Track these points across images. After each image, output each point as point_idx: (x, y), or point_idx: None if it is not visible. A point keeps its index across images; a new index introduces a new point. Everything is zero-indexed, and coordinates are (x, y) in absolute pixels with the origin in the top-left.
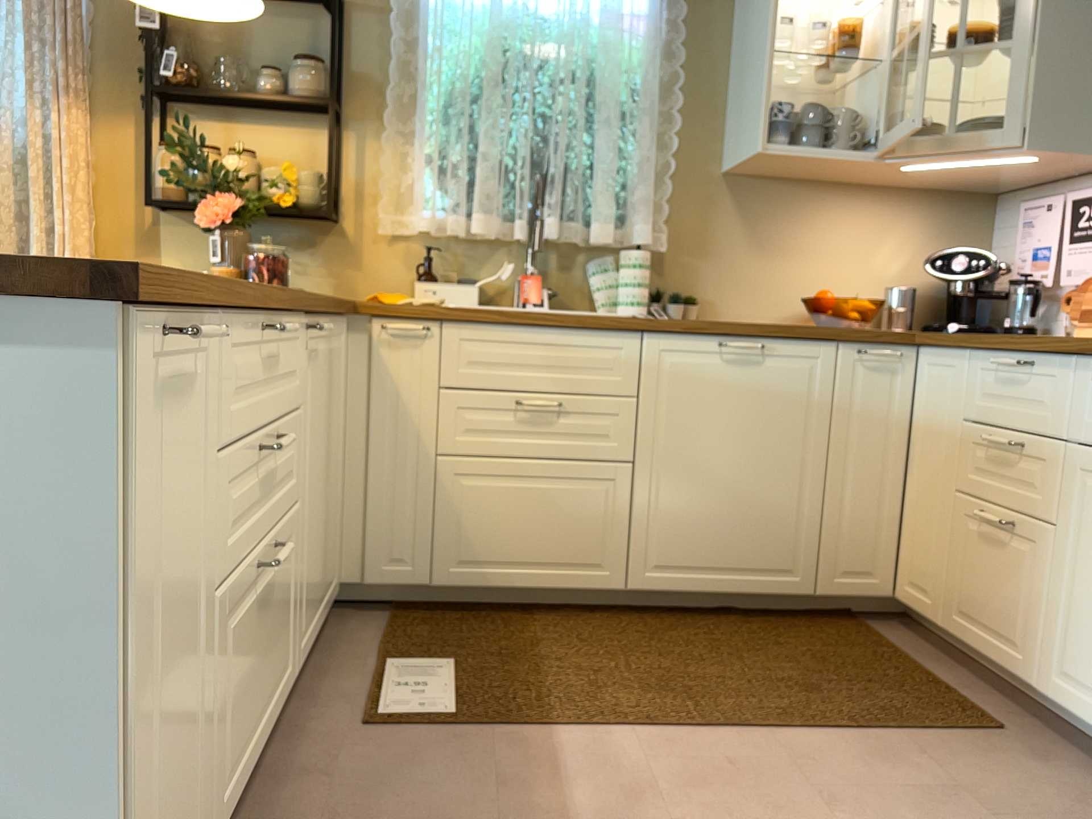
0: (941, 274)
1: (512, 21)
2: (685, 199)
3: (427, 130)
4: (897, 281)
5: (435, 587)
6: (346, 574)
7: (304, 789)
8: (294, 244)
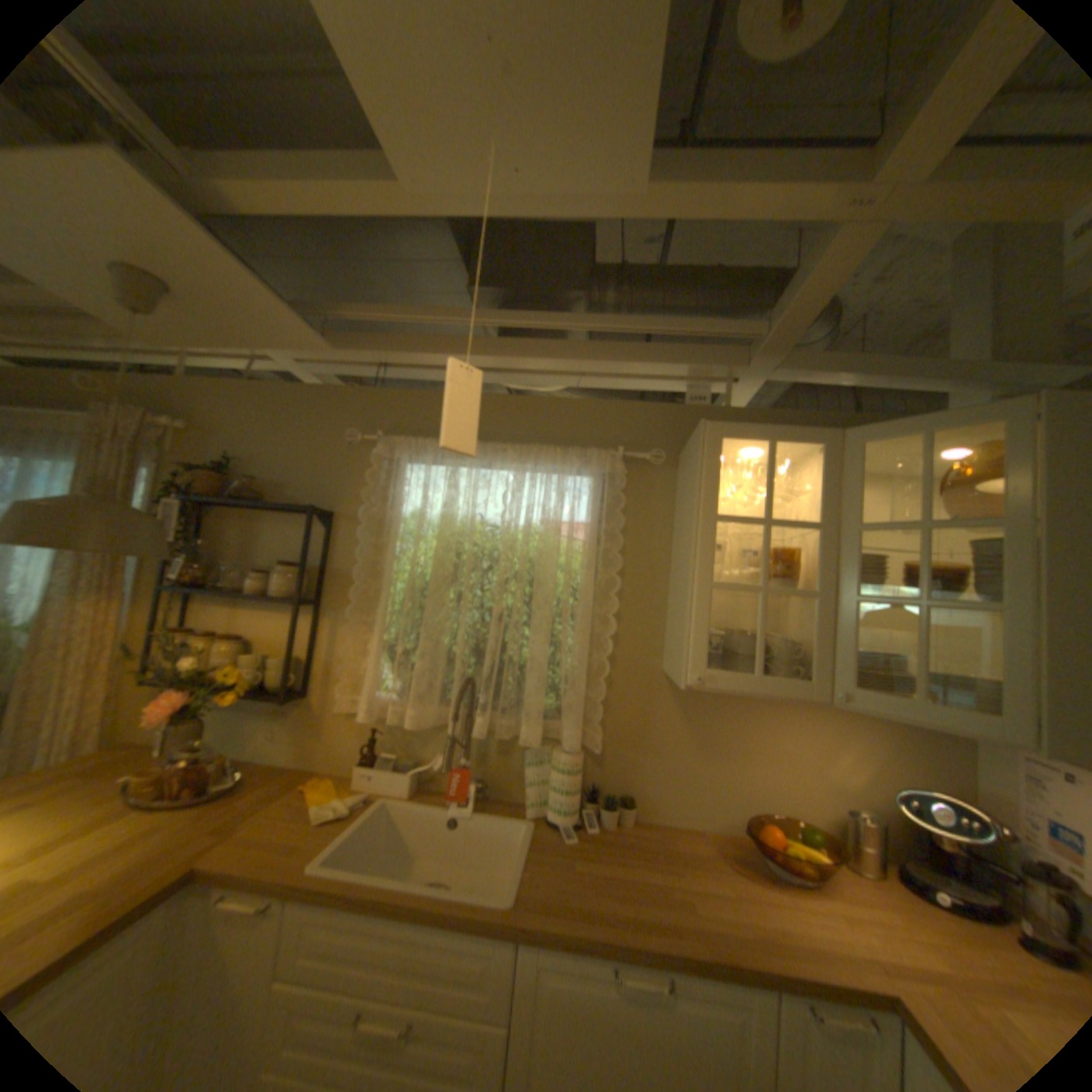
0: (919, 818)
1: (463, 530)
2: (625, 694)
3: (377, 626)
4: (863, 797)
5: None
6: None
7: None
8: (266, 714)
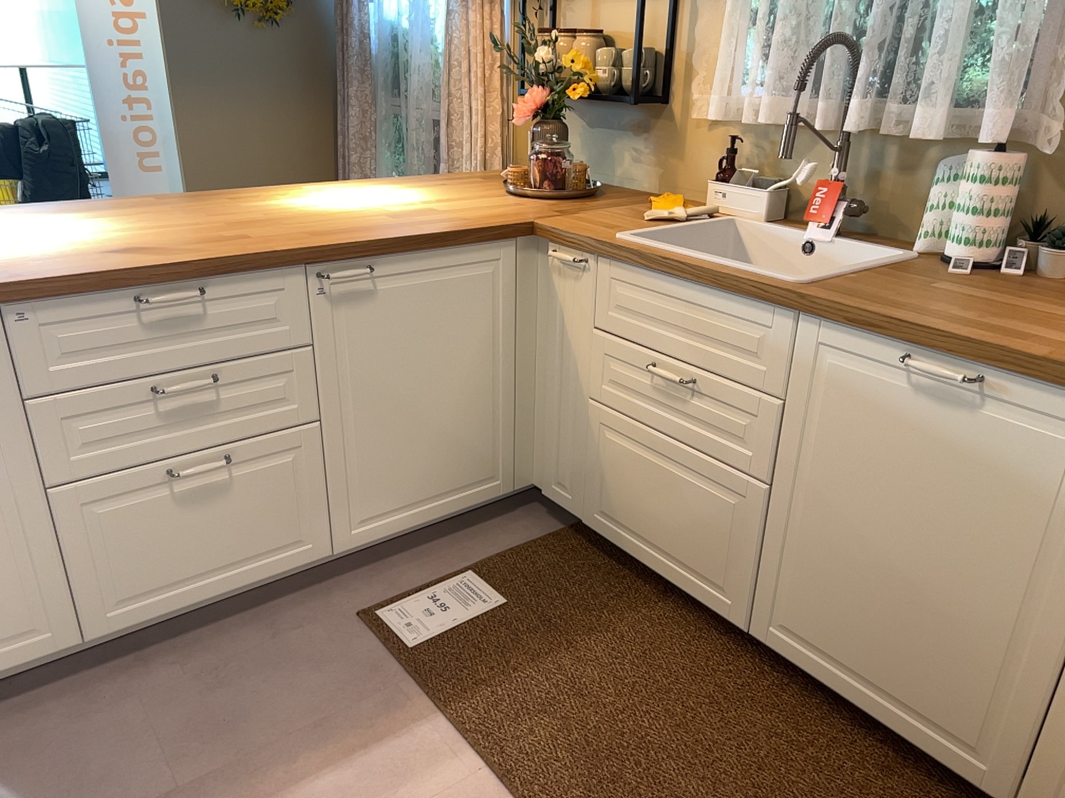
0: None
1: None
2: None
3: None
4: None
5: (586, 524)
6: (534, 477)
7: (260, 634)
8: (630, 130)
